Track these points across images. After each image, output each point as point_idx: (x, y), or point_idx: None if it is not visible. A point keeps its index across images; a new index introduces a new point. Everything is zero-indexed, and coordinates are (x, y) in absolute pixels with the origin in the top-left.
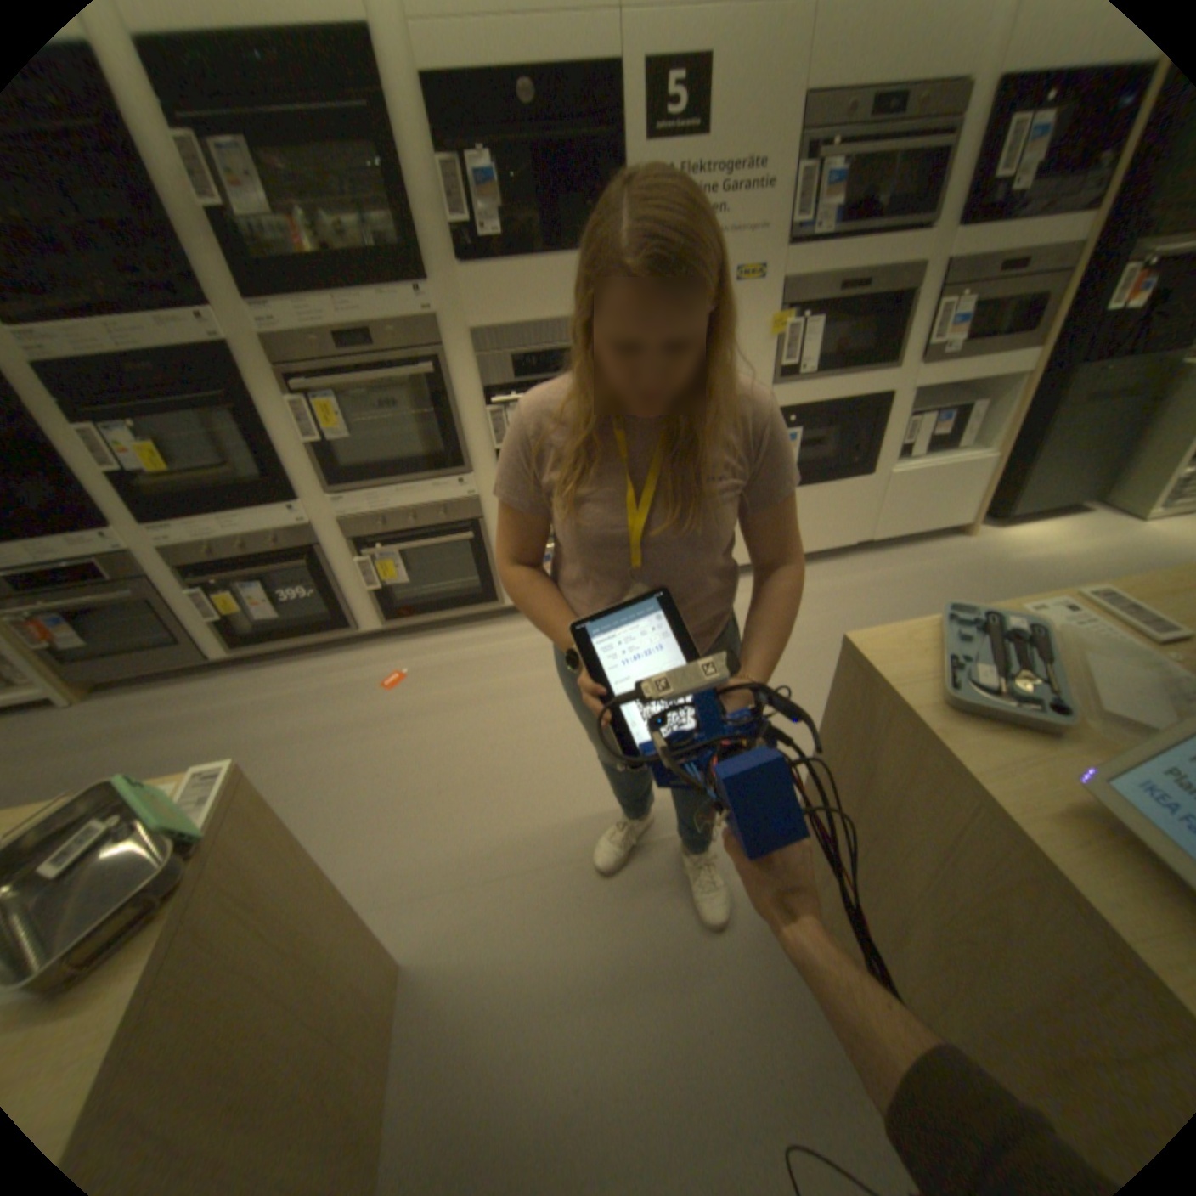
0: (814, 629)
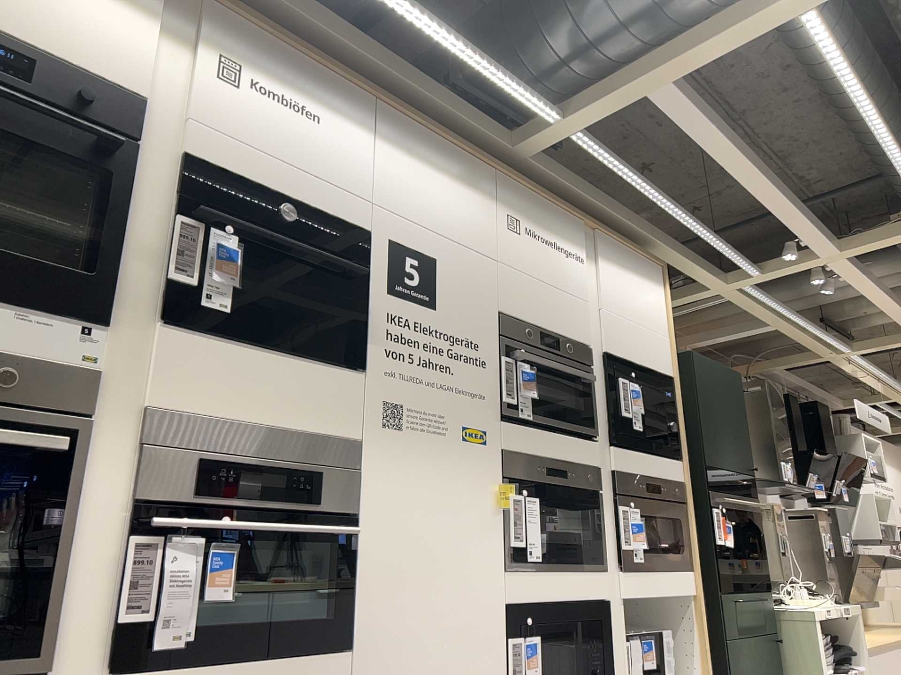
0: None
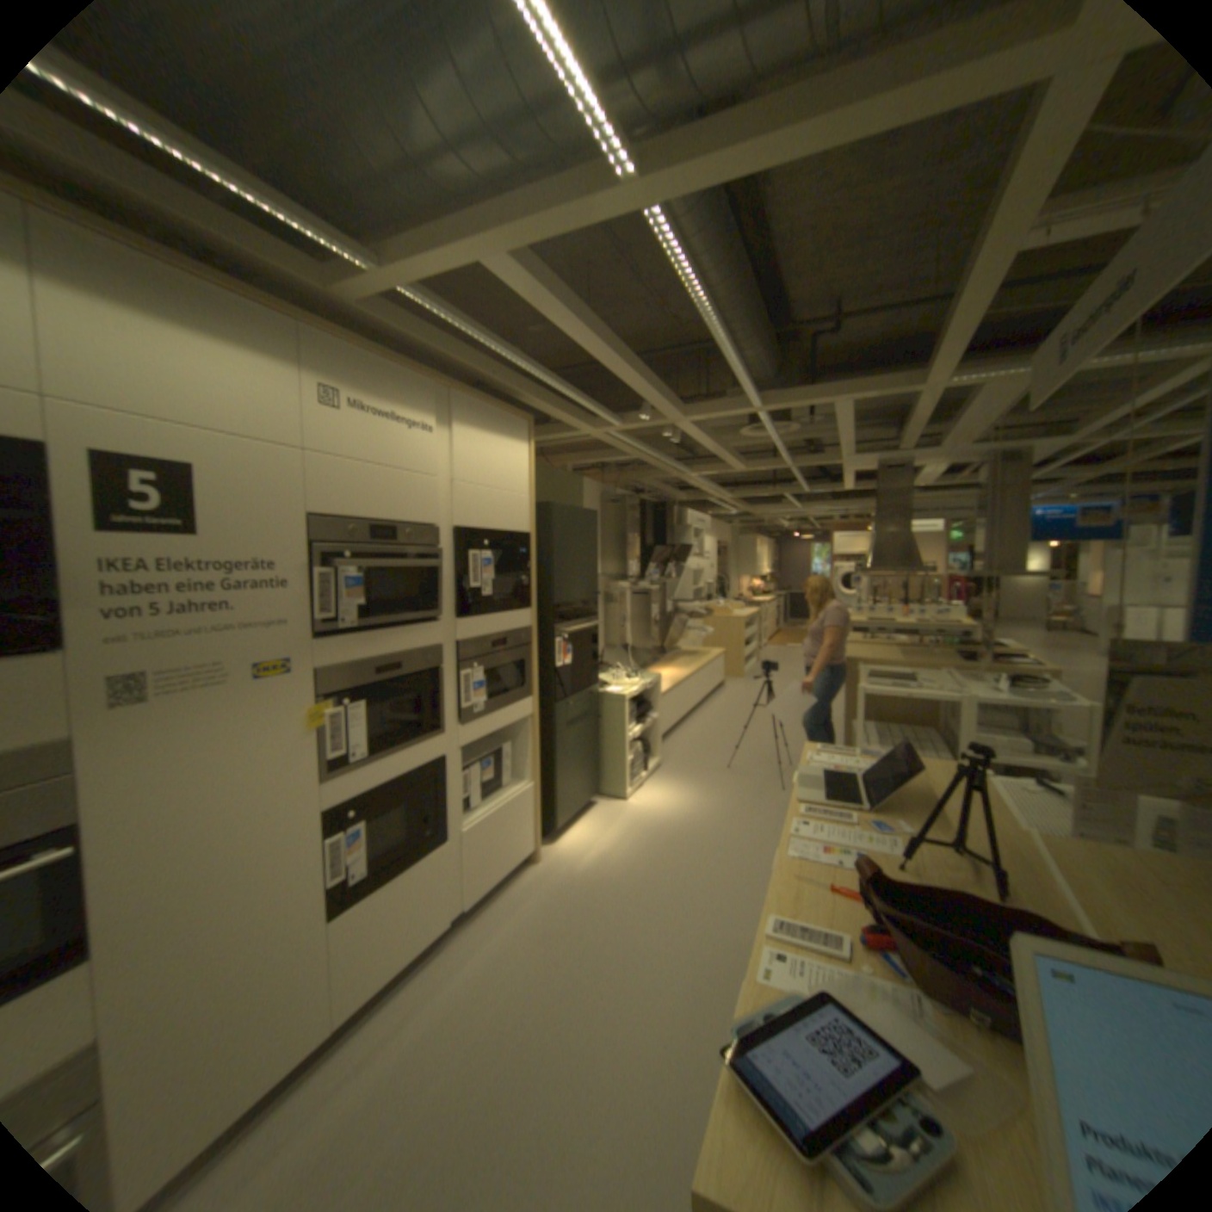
0: (457, 1086)
